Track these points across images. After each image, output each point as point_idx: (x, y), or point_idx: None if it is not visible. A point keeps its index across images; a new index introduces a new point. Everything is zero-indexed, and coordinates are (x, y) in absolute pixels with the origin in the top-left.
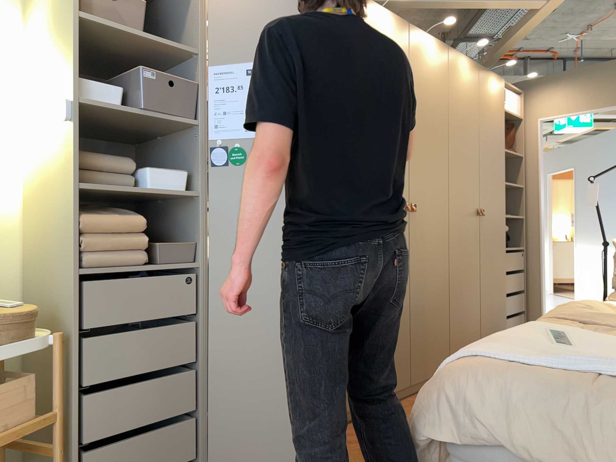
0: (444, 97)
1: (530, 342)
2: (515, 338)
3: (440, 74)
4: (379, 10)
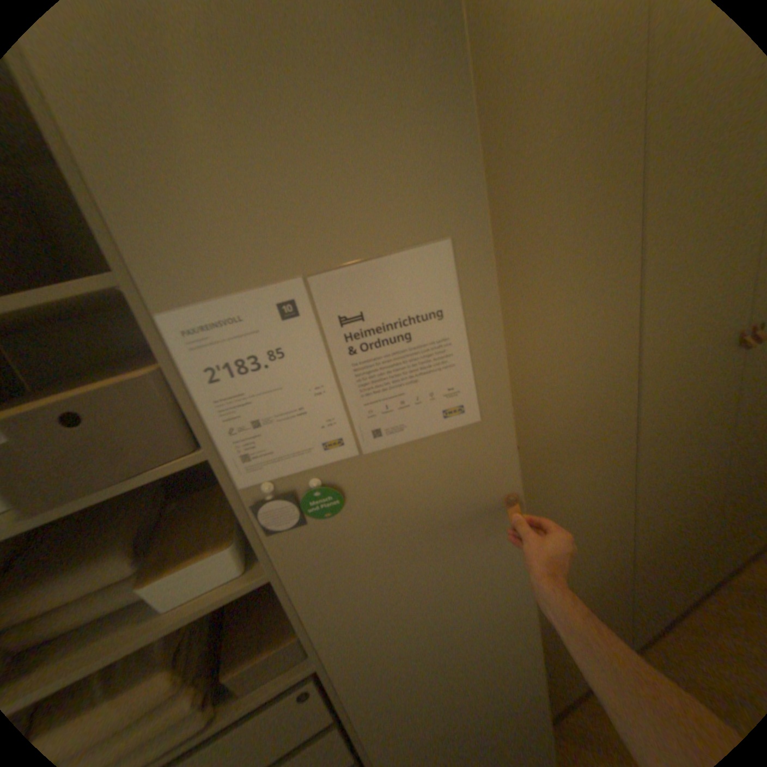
0: None
1: None
2: None
3: None
4: None
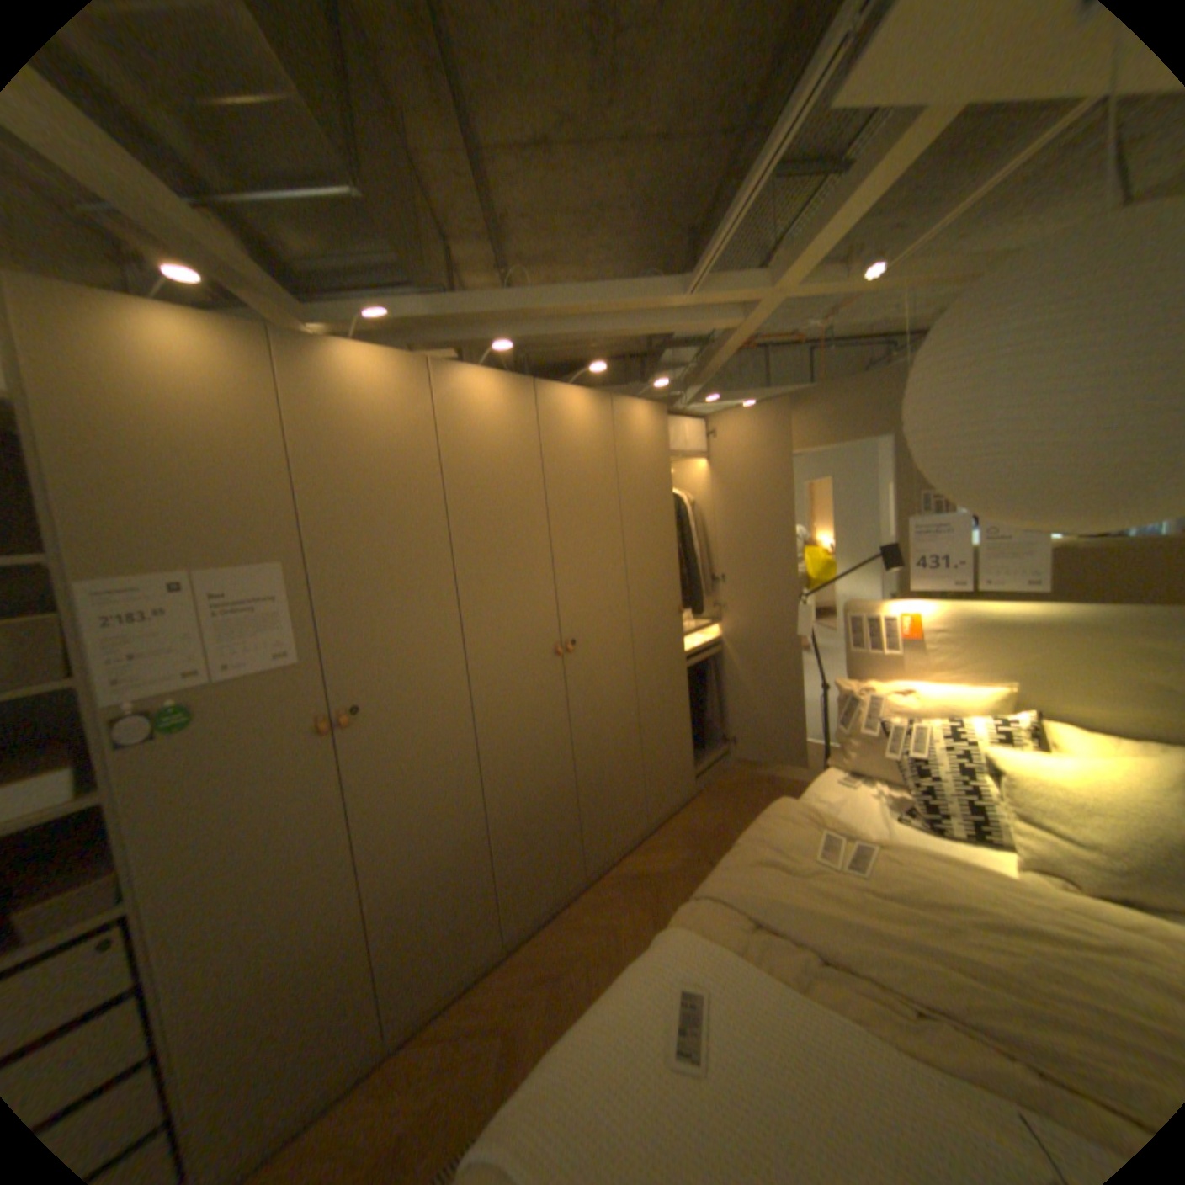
0: (606, 473)
1: (625, 1062)
2: (607, 1044)
3: (597, 442)
4: (469, 377)
